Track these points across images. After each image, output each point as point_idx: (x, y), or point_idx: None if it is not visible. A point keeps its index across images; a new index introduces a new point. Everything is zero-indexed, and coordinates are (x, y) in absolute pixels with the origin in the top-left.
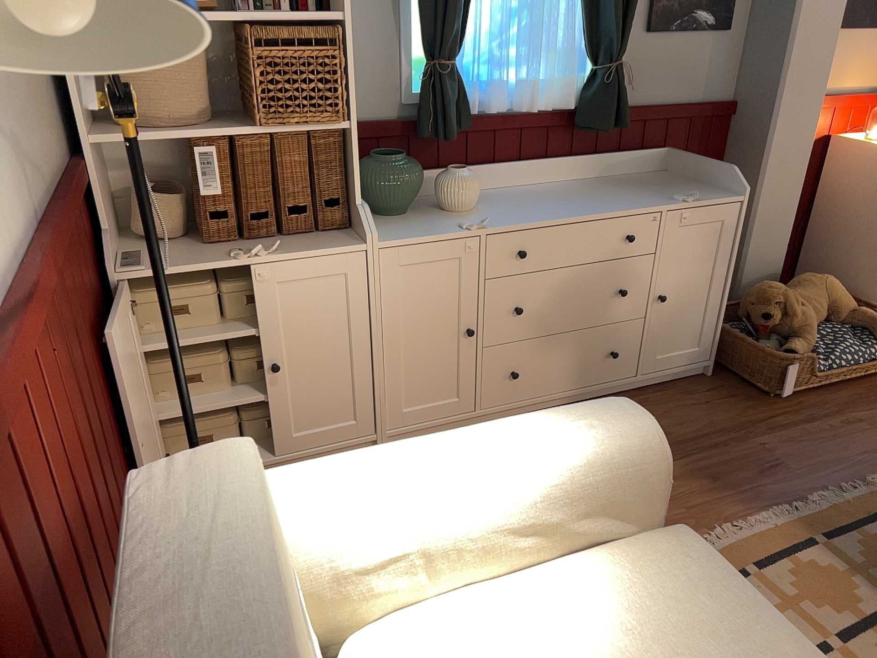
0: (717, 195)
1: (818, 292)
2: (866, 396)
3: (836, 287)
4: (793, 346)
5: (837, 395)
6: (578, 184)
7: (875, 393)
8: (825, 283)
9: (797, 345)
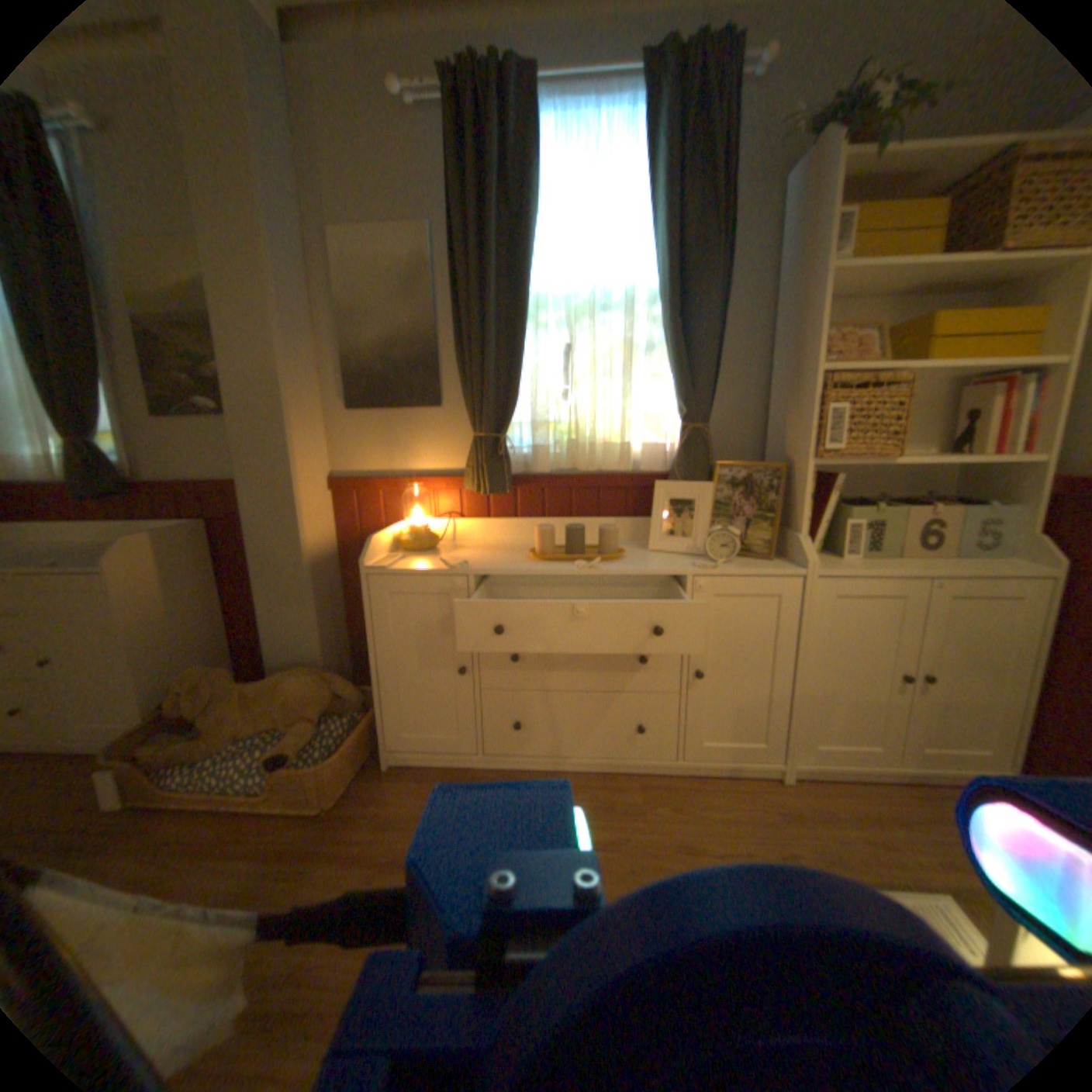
0: (93, 565)
1: (269, 692)
2: (199, 842)
3: (291, 691)
4: (161, 750)
5: (179, 829)
6: (93, 546)
7: (216, 843)
8: (285, 683)
9: (176, 750)
